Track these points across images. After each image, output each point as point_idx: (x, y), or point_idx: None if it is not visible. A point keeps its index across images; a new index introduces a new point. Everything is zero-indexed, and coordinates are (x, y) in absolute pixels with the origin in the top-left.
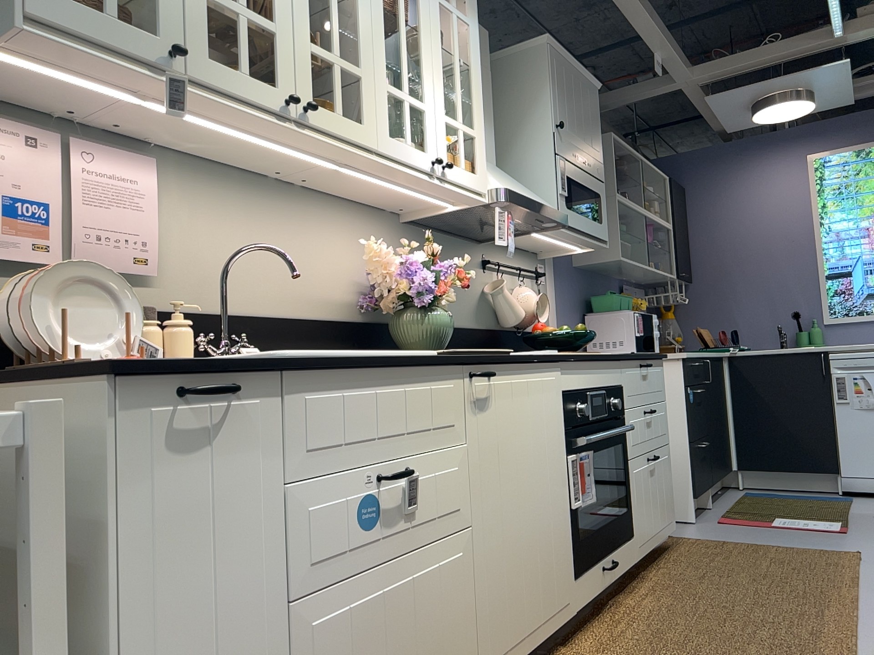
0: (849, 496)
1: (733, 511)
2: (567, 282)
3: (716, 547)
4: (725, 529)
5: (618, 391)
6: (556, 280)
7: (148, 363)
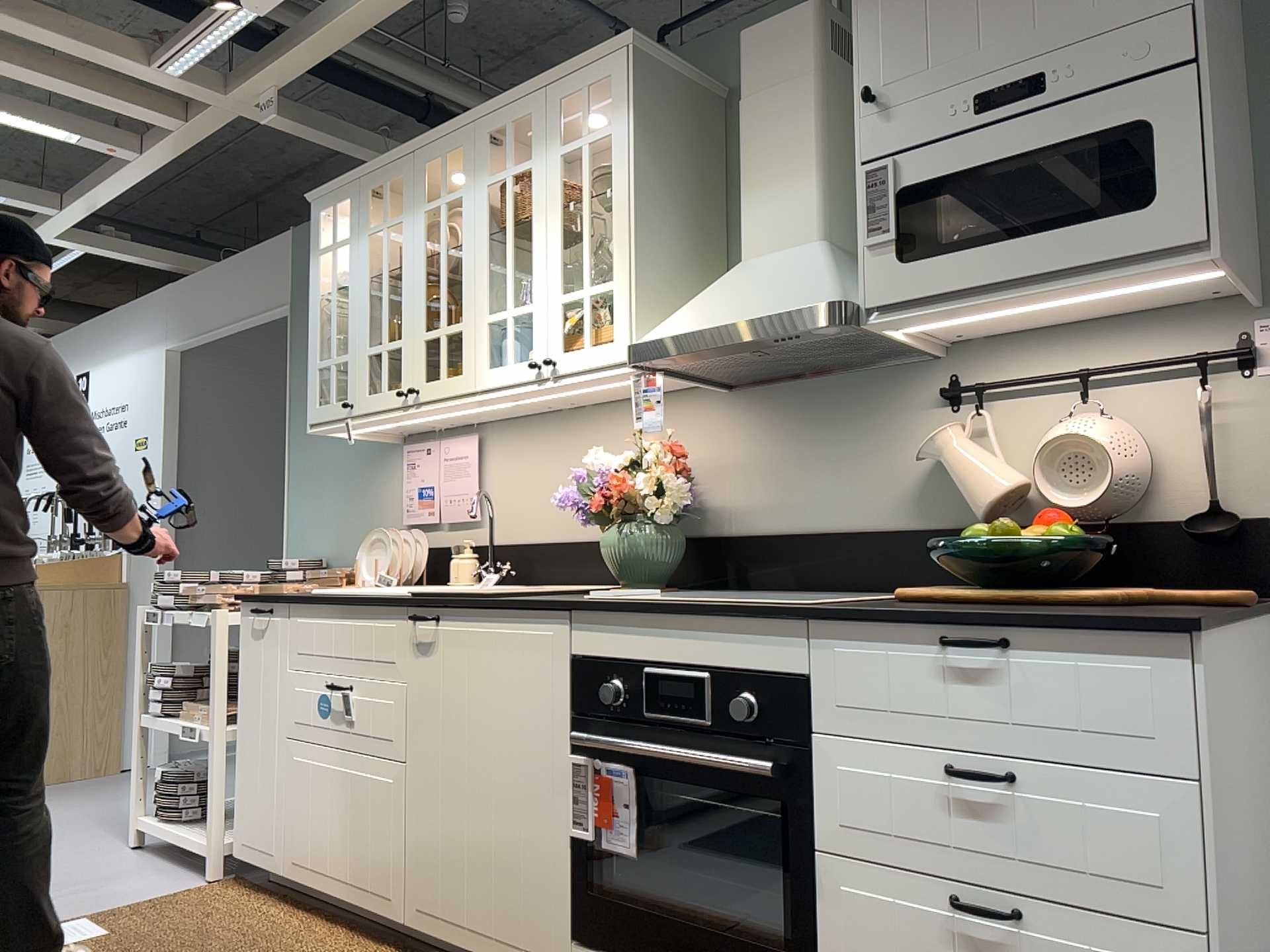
0: None
1: None
2: None
3: None
4: None
5: (777, 685)
6: None
7: (246, 596)
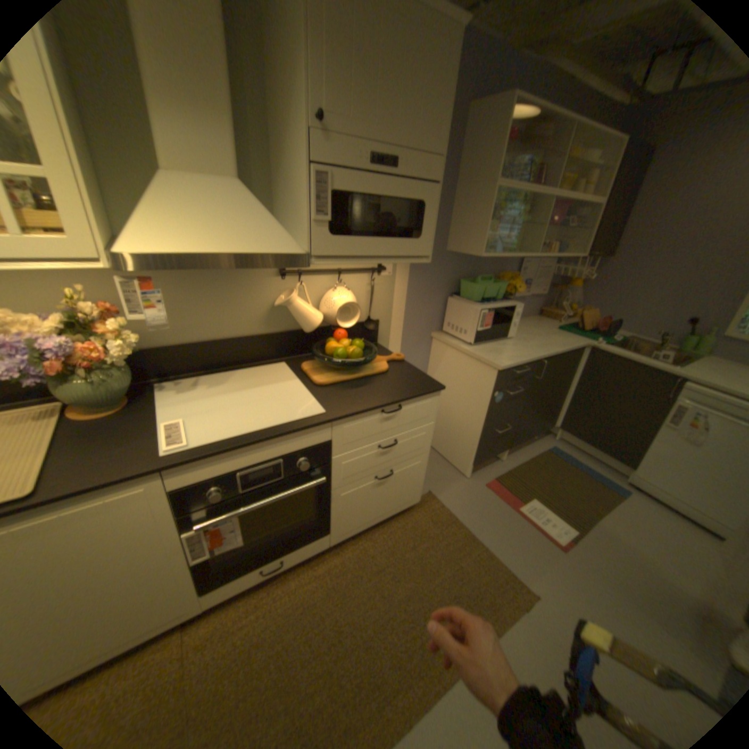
0: (632, 491)
1: (511, 475)
2: (427, 268)
3: (438, 528)
4: (478, 500)
5: (316, 449)
6: (409, 269)
7: None
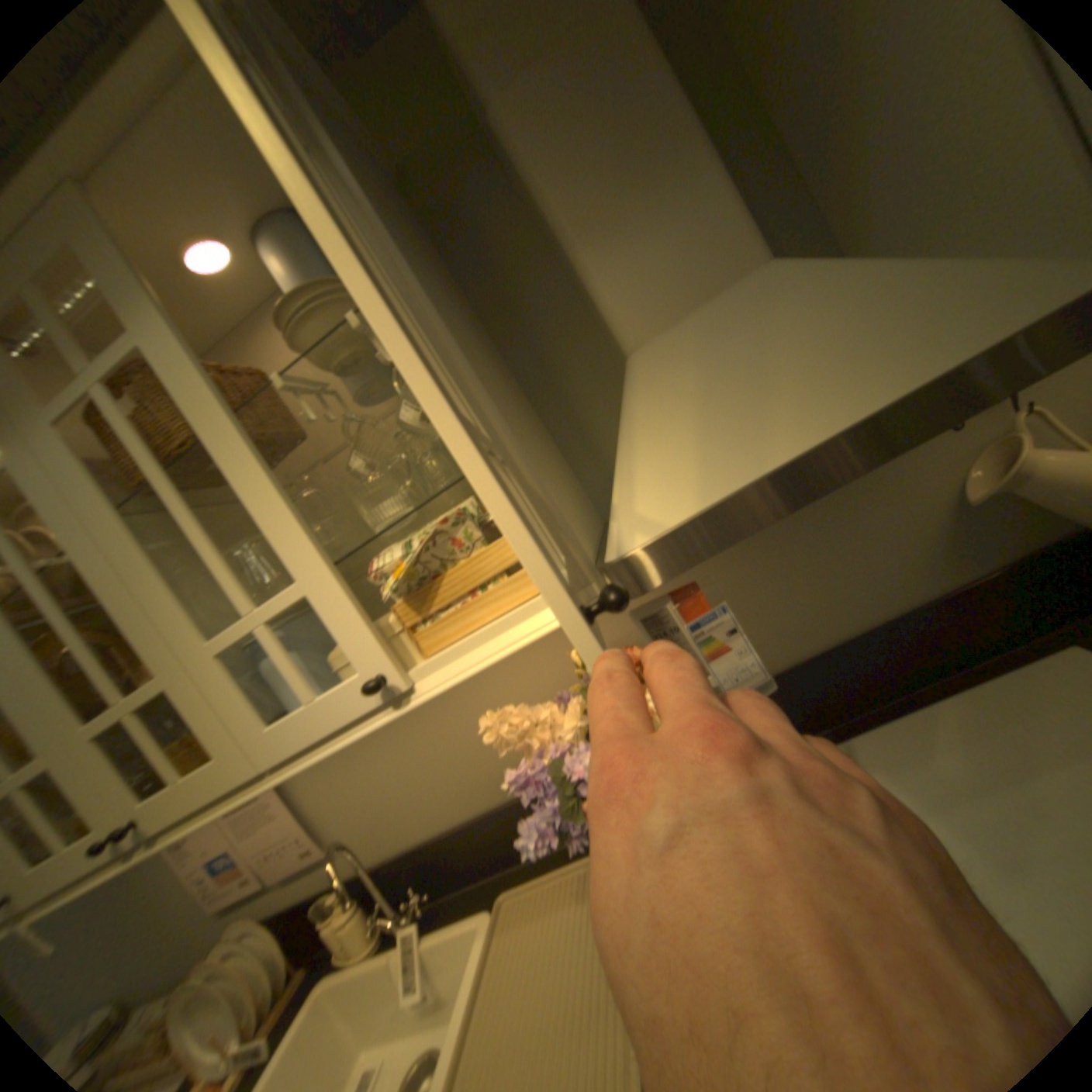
0: None
1: None
2: None
3: None
4: None
5: None
6: None
7: None
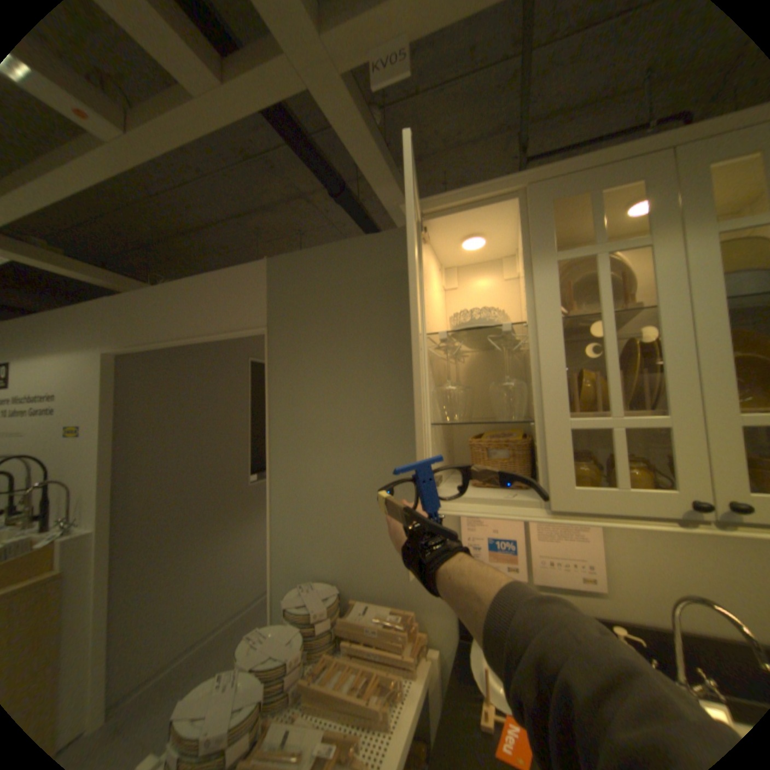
0: None
1: None
2: None
3: None
4: None
5: None
6: None
7: None
